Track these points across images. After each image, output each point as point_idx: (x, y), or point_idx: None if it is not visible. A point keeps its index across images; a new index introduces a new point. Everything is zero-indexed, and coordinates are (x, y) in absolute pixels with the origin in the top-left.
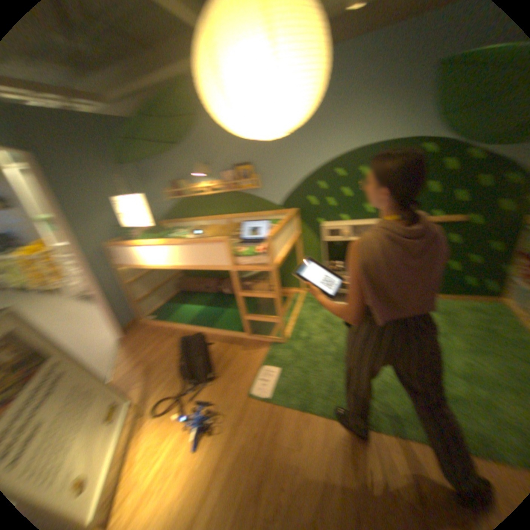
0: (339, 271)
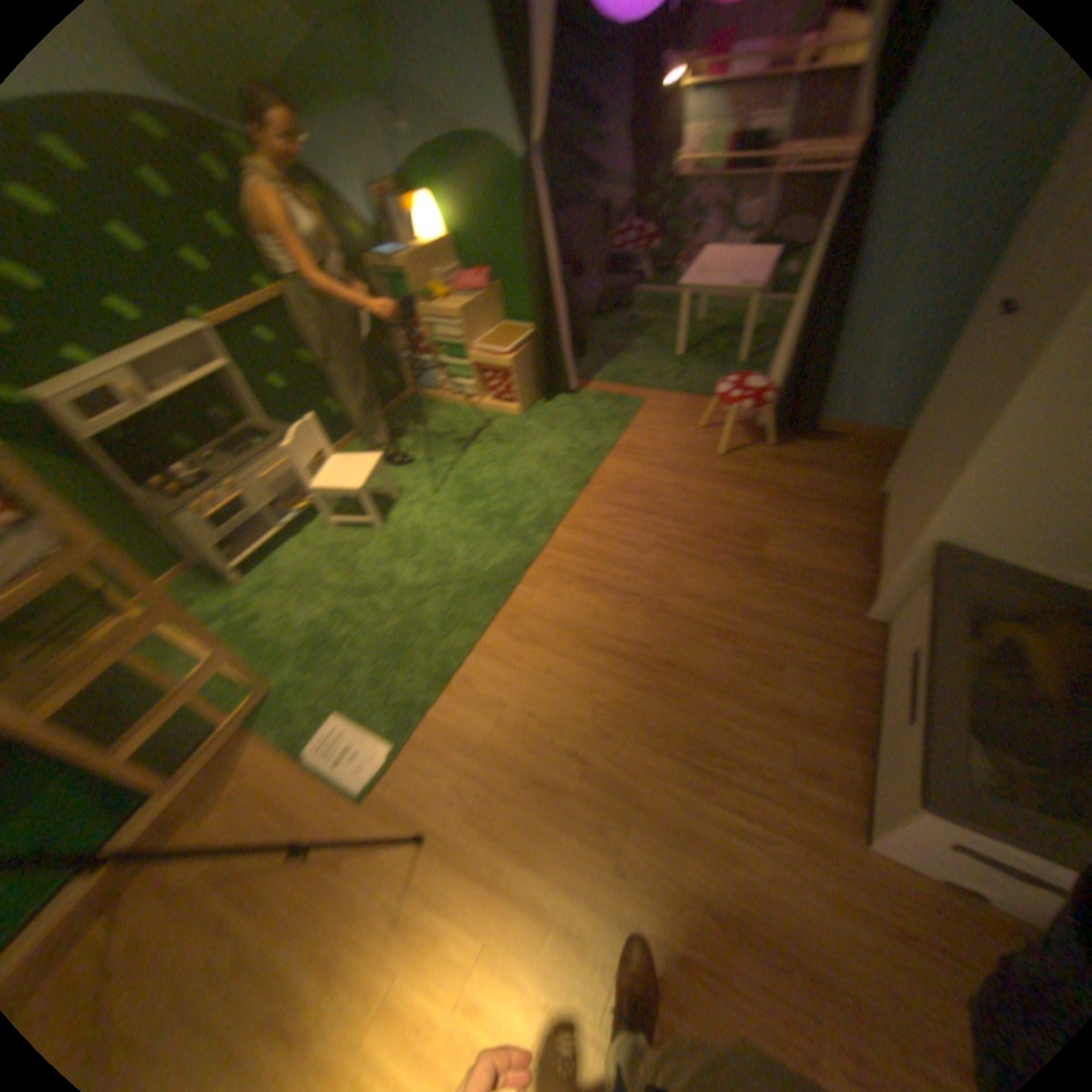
0: (208, 479)
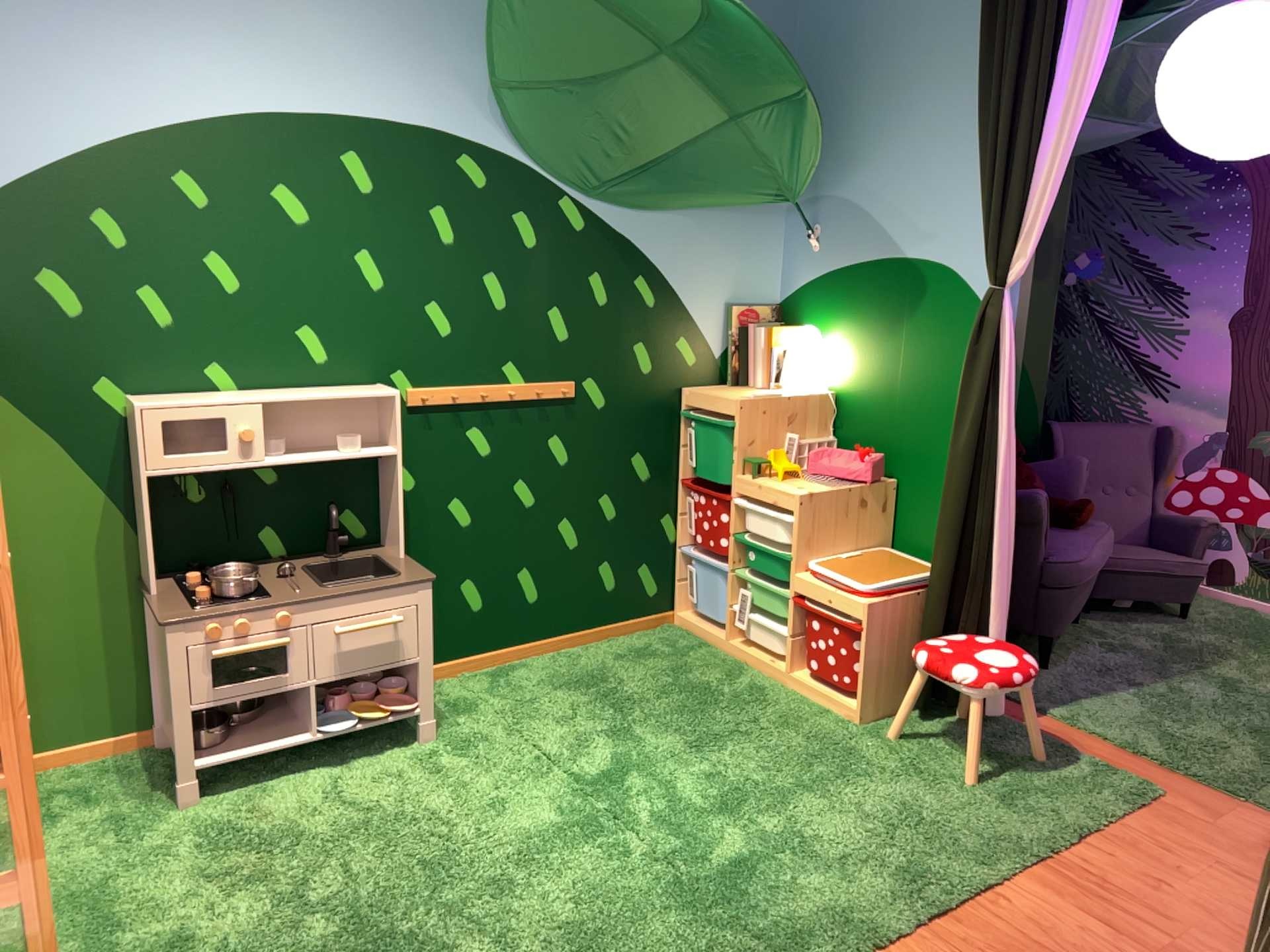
0: (249, 599)
